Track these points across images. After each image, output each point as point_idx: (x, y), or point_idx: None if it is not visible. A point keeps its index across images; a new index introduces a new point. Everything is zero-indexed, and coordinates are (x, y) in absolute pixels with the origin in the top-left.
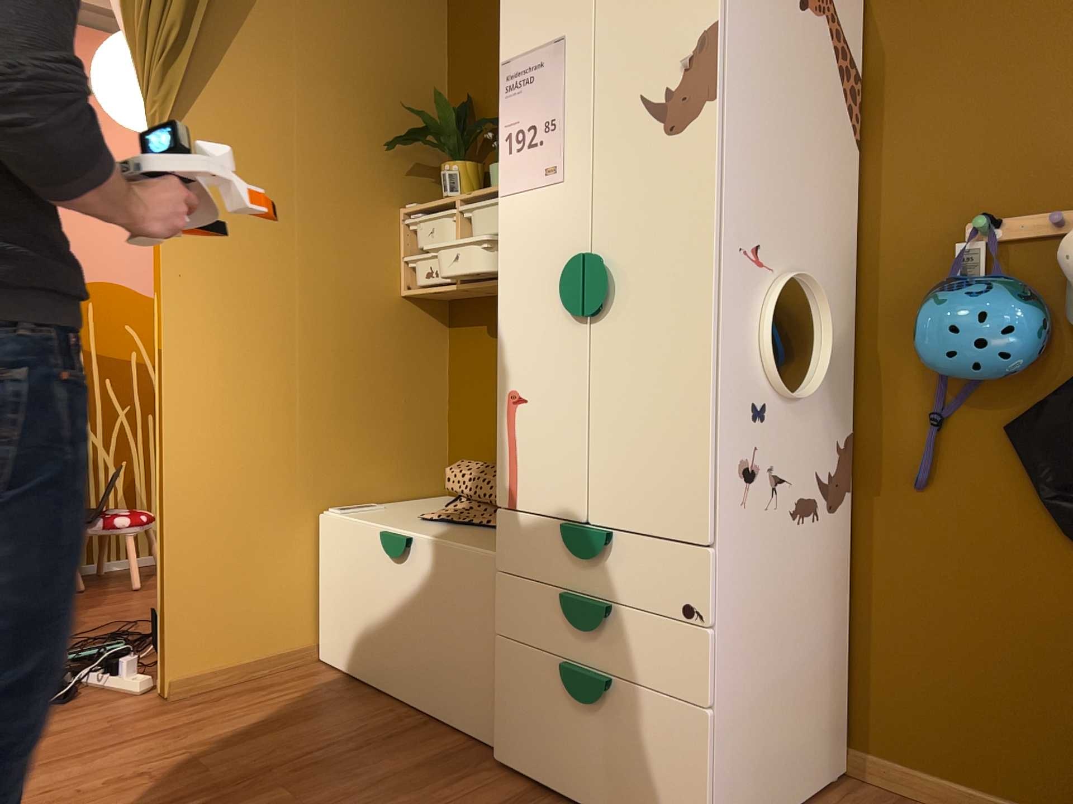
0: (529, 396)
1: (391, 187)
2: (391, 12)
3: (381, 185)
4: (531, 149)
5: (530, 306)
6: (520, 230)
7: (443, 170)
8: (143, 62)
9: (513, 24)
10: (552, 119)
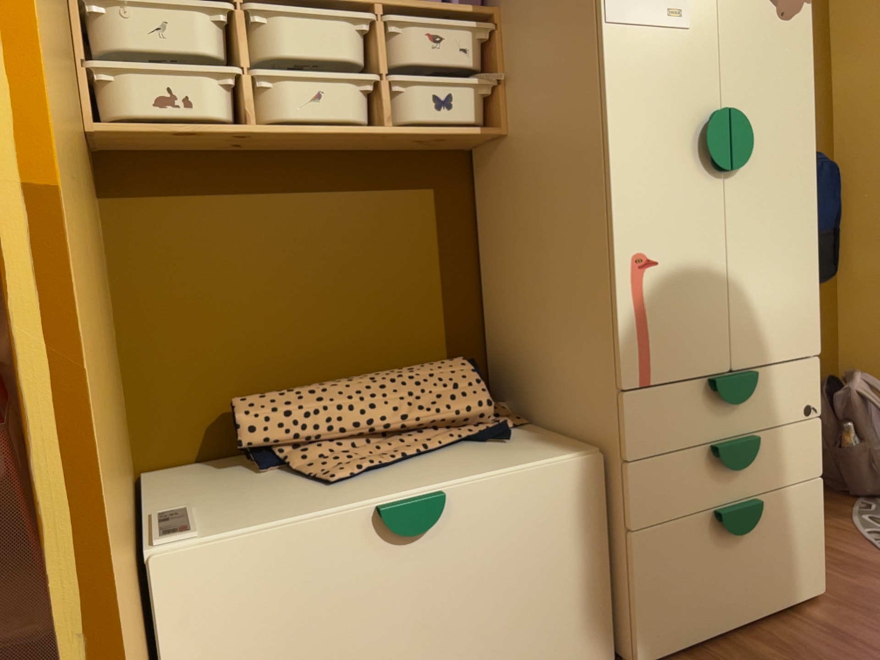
0: (661, 258)
1: None
2: None
3: None
4: None
5: (656, 159)
6: (639, 71)
7: None
8: None
9: None
10: None
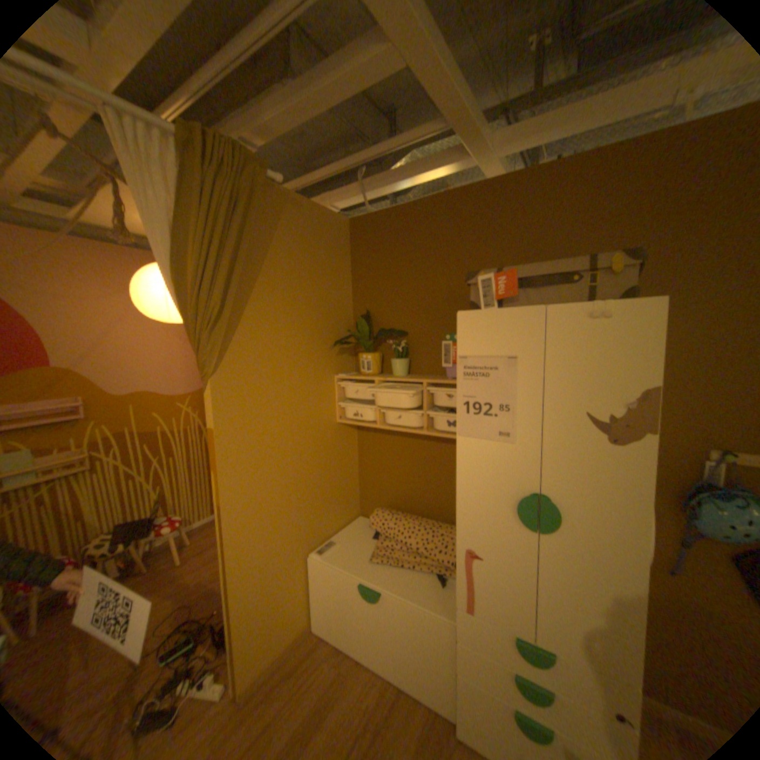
0: (485, 558)
1: (330, 365)
2: (325, 264)
3: (325, 365)
4: (486, 416)
5: (485, 508)
6: (477, 461)
7: (361, 357)
8: (188, 322)
9: (469, 333)
10: (506, 404)
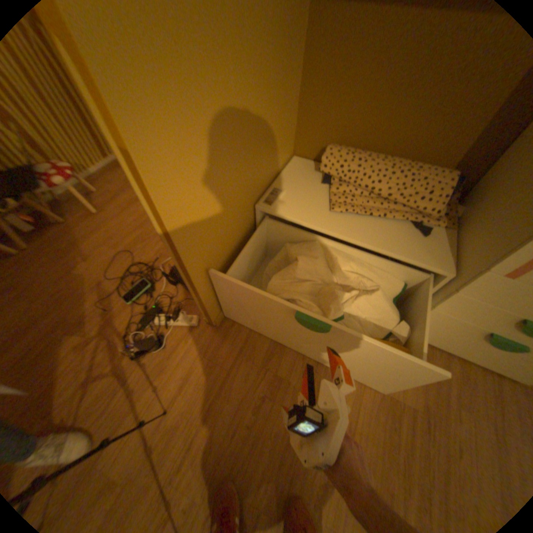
0: None
1: None
2: None
3: None
4: None
5: None
6: None
7: None
8: None
9: None
10: None
